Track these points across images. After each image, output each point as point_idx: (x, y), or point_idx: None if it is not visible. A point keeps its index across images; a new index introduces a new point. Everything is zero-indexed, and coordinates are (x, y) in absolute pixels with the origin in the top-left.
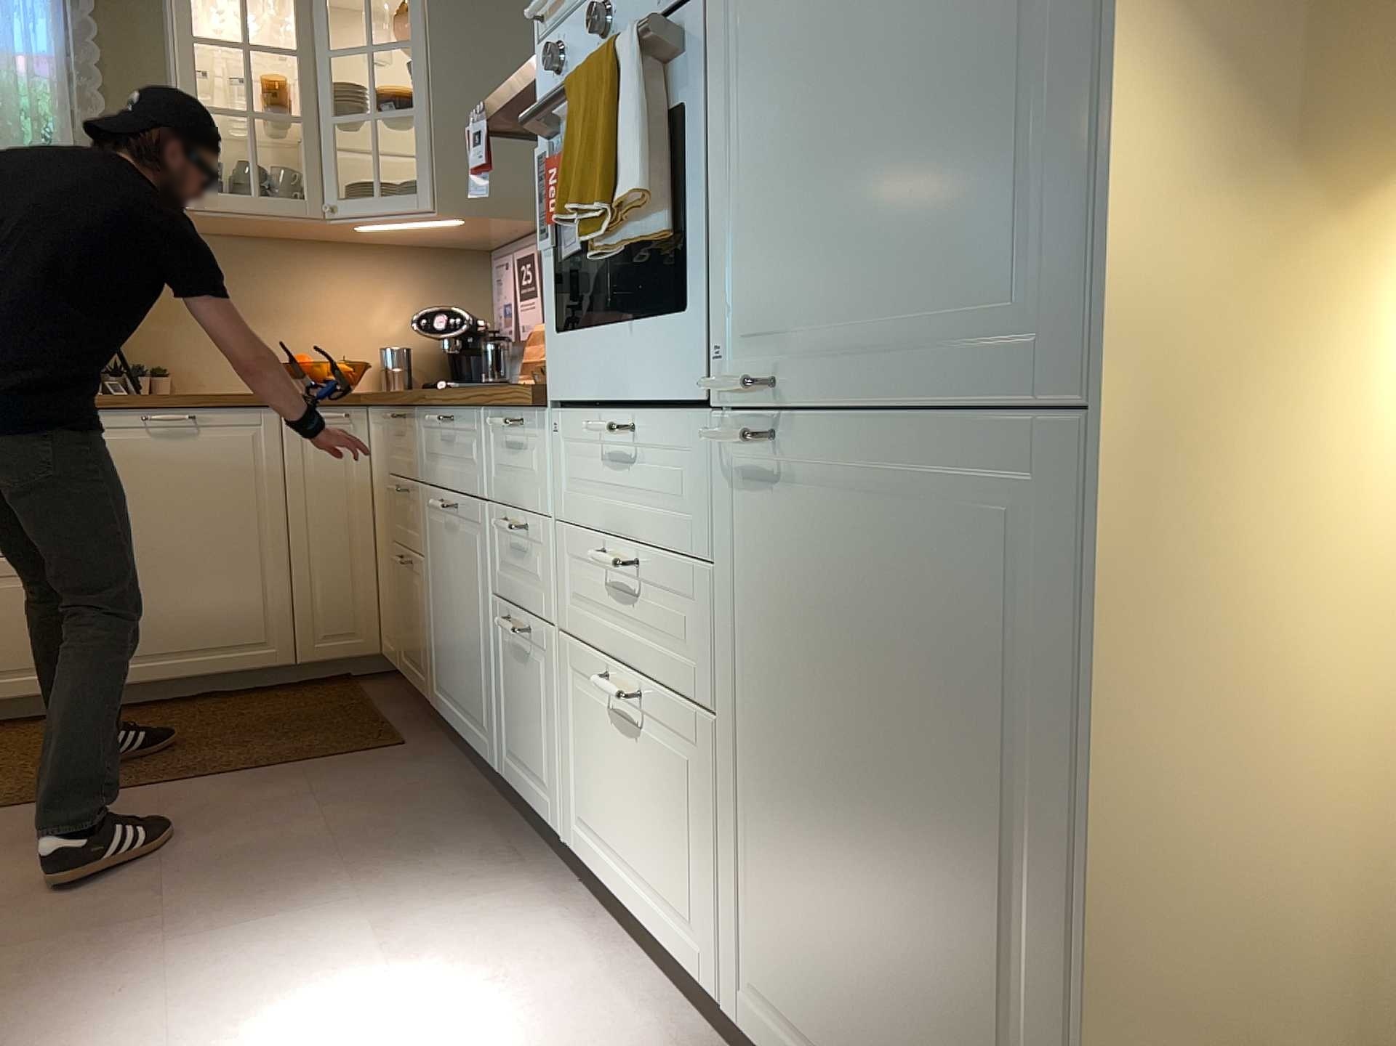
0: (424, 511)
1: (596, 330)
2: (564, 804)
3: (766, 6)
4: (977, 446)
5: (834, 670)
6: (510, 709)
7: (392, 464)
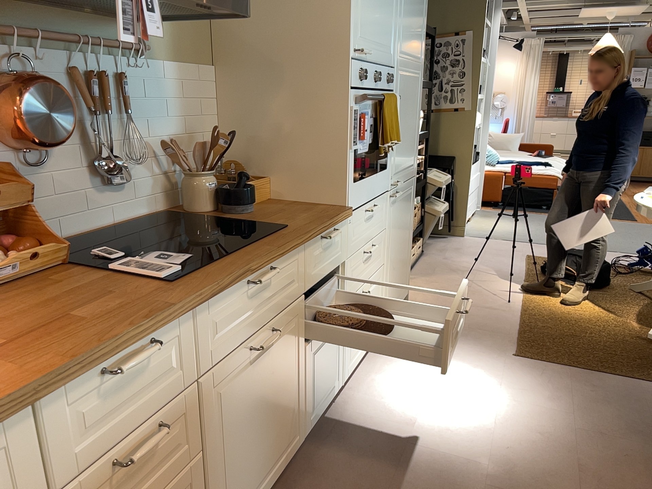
0: (207, 399)
1: (363, 178)
2: (342, 370)
3: (400, 105)
4: (410, 183)
5: (399, 230)
6: (315, 384)
7: (80, 459)
